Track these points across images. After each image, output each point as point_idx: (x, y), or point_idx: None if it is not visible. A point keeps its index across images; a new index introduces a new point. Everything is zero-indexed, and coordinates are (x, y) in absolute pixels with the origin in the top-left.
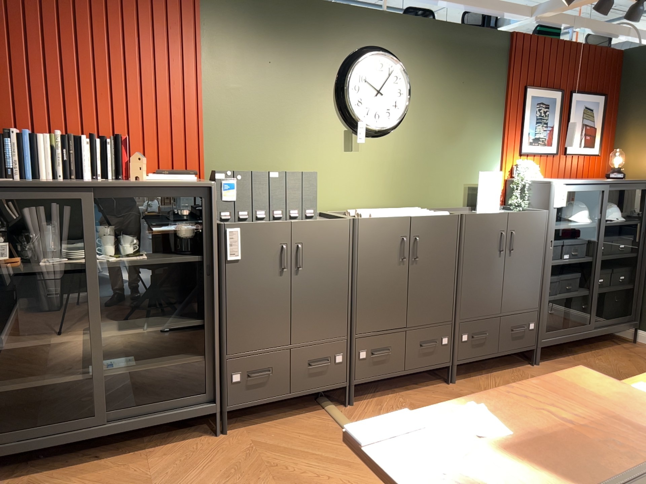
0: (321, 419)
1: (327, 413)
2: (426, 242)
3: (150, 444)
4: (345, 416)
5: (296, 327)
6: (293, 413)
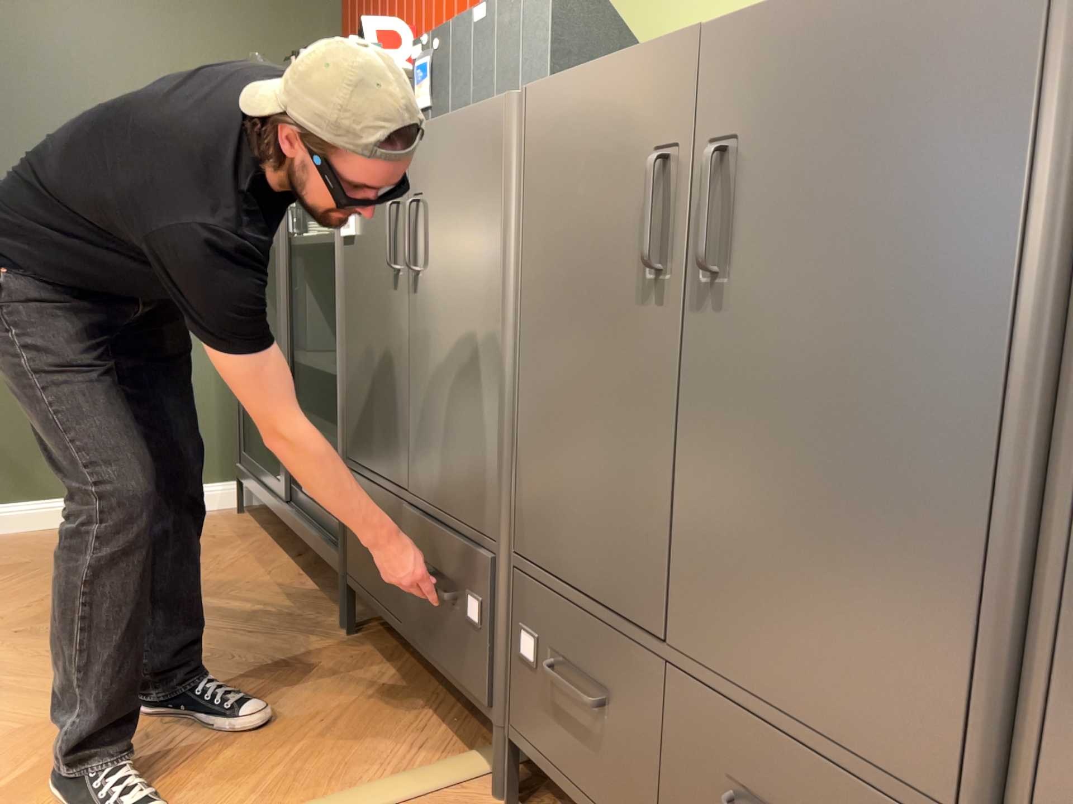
0: (417, 753)
1: (448, 760)
2: (769, 170)
3: (324, 582)
4: (433, 798)
5: (414, 446)
6: (450, 707)
